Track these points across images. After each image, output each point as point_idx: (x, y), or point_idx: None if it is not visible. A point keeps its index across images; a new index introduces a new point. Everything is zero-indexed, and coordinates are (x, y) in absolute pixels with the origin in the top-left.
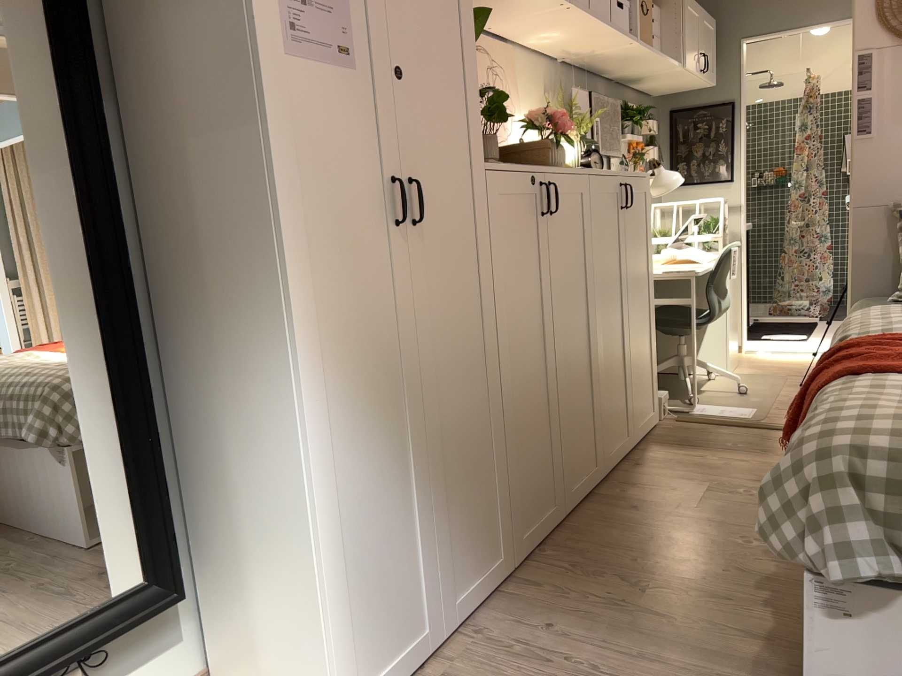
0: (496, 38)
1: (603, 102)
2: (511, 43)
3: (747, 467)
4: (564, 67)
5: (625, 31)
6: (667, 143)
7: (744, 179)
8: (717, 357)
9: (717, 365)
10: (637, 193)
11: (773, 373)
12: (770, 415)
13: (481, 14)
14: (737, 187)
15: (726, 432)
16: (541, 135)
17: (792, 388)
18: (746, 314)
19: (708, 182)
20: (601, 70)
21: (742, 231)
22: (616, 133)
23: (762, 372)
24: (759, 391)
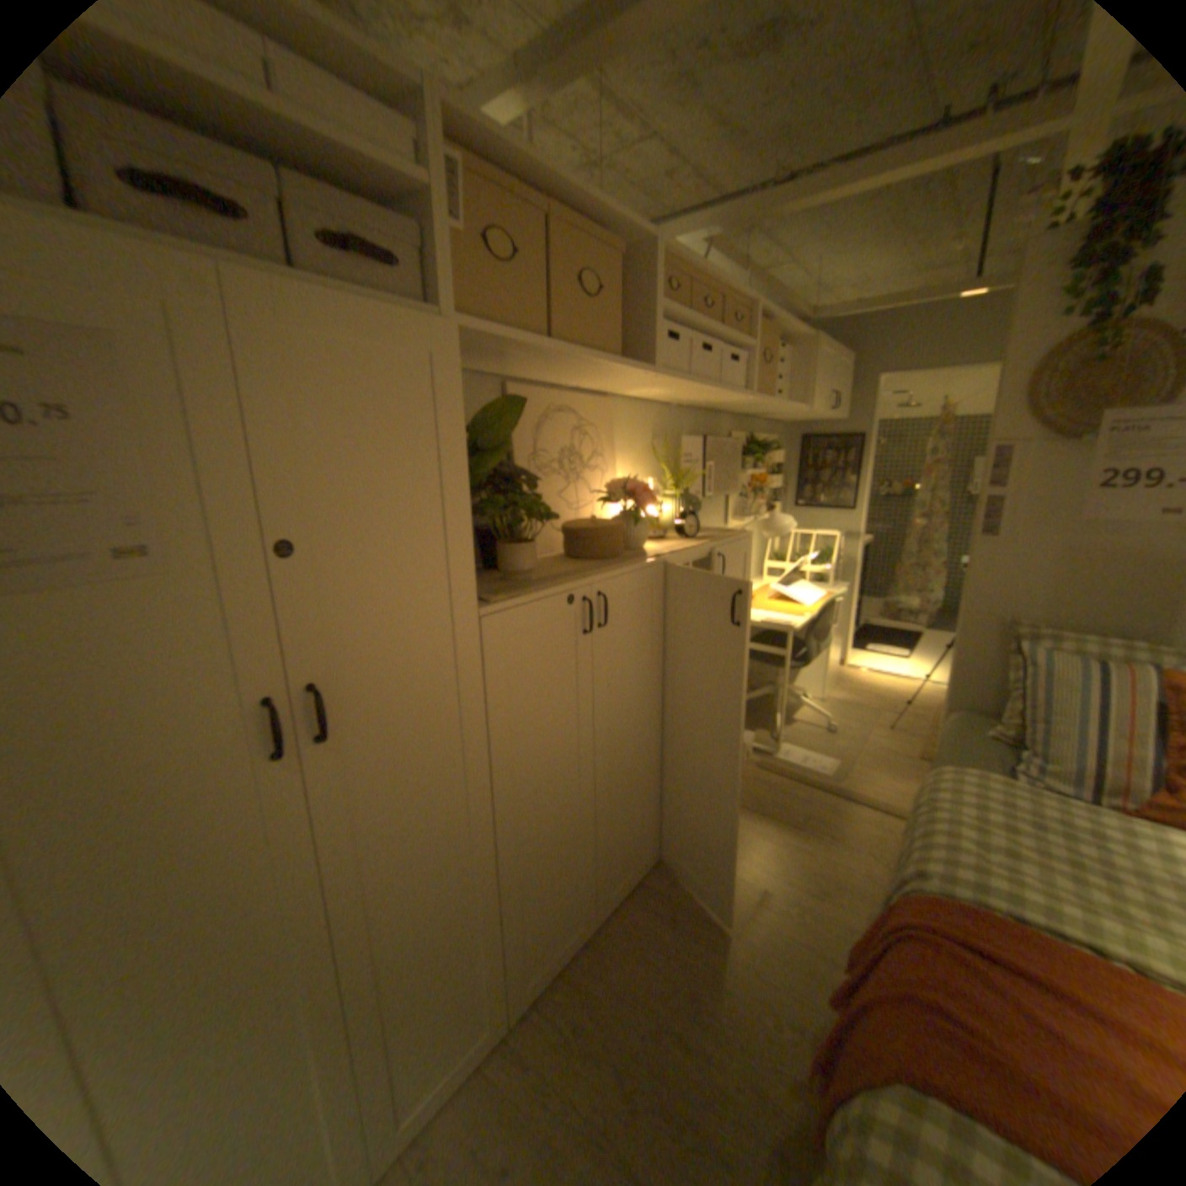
0: (591, 392)
1: (727, 437)
2: (610, 396)
3: (808, 865)
4: (682, 408)
5: (736, 387)
6: (796, 465)
7: (867, 508)
8: (815, 682)
9: (814, 689)
10: (733, 557)
11: (867, 705)
12: (851, 774)
13: (516, 404)
14: (858, 515)
15: (801, 795)
16: (623, 507)
17: (880, 732)
18: (852, 633)
19: (831, 507)
20: (724, 409)
21: (858, 557)
22: (738, 467)
23: (856, 701)
24: (848, 731)
